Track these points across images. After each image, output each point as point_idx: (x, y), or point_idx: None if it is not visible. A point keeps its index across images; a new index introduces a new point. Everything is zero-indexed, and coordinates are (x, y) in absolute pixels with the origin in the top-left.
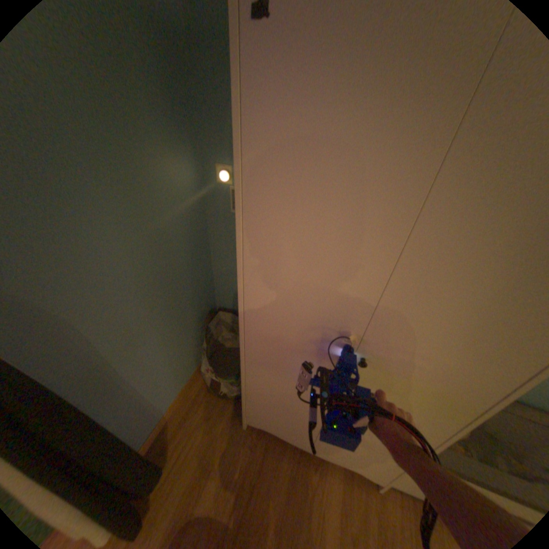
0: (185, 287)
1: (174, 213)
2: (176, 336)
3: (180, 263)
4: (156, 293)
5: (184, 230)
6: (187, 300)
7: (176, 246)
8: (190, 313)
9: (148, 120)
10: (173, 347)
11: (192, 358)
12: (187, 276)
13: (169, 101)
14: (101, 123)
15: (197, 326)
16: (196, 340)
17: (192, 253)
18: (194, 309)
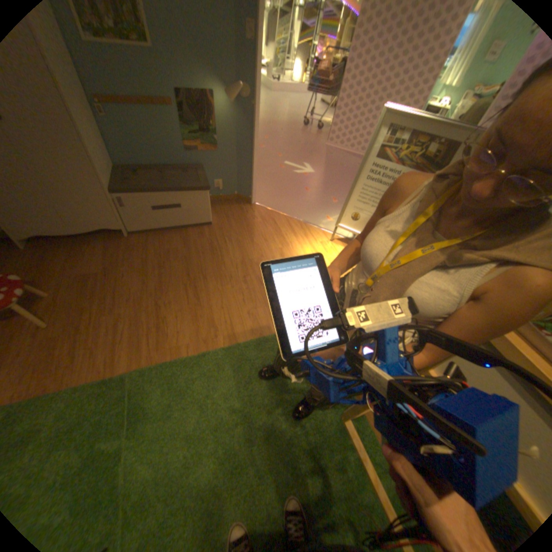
0: None
1: None
2: None
3: None
4: None
5: None
6: None
7: None
8: None
9: None
10: None
11: None
12: None
13: None
14: None
15: None
16: None
17: None
18: None
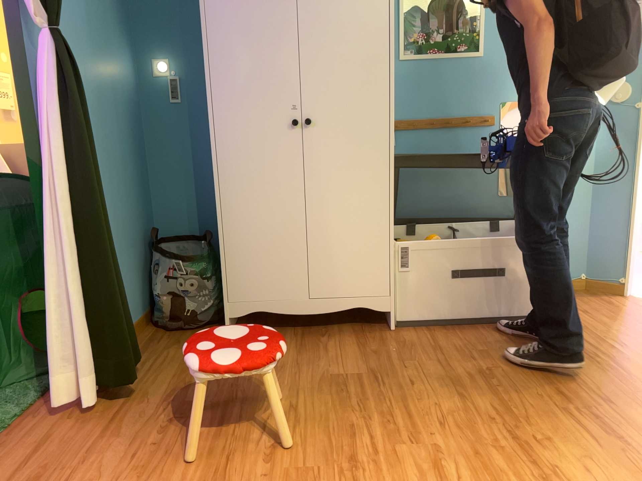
0: (130, 176)
1: (123, 92)
2: (125, 231)
3: (127, 145)
4: (112, 157)
5: (129, 114)
6: (133, 196)
7: (124, 124)
8: (135, 216)
9: (111, 13)
10: (123, 243)
11: (138, 286)
12: (132, 165)
13: (120, 8)
14: (92, 3)
15: (141, 243)
16: (141, 263)
17: (135, 145)
18: (138, 215)
